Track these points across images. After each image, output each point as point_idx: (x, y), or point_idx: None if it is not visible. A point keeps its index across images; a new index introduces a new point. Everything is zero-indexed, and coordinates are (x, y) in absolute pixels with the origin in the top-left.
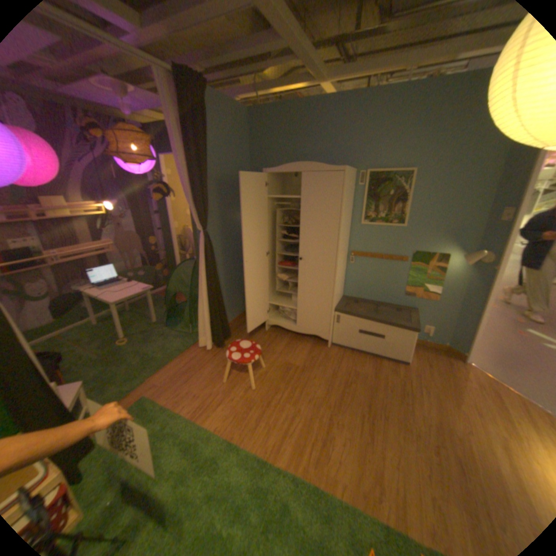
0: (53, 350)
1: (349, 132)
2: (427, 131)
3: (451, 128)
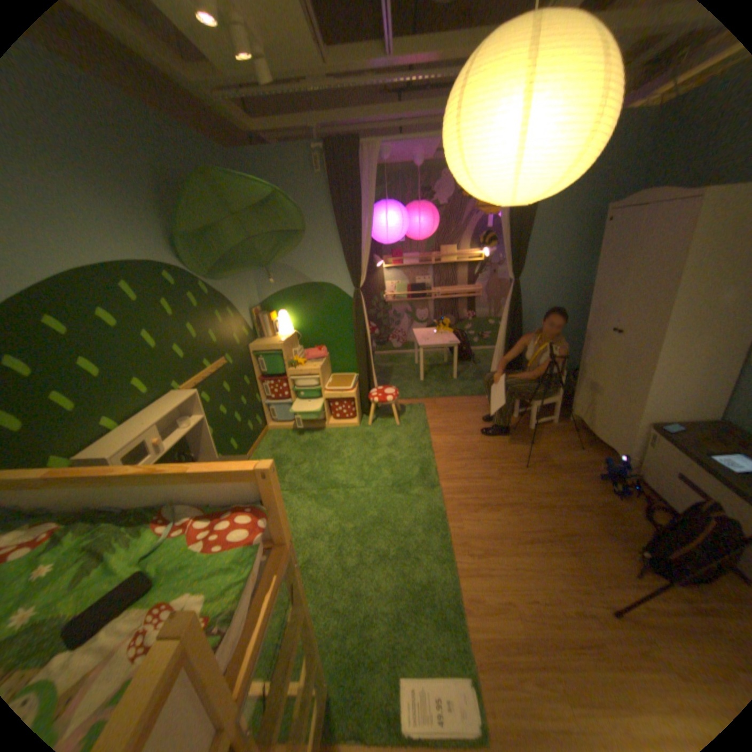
0: (414, 360)
1: None
2: None
3: None
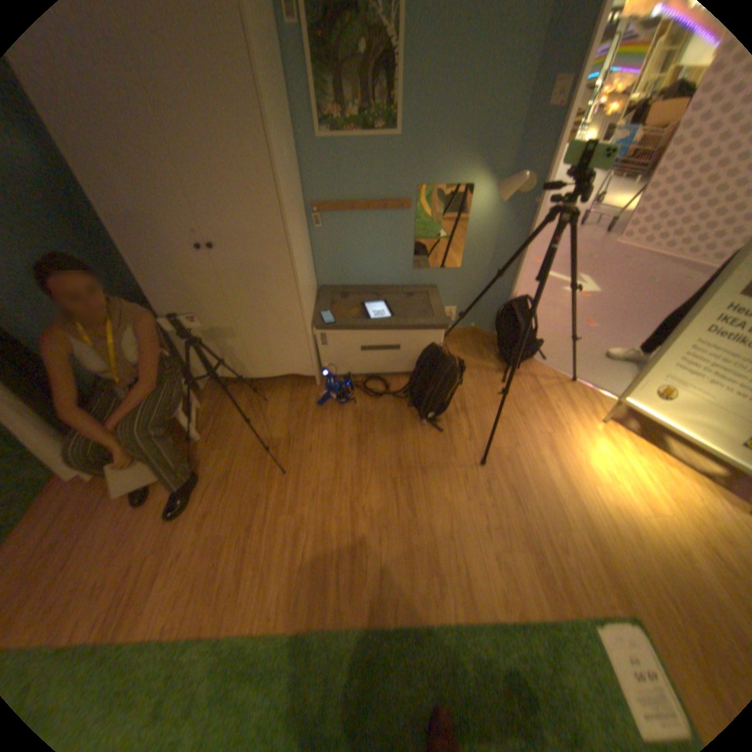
0: None
1: None
2: None
3: None
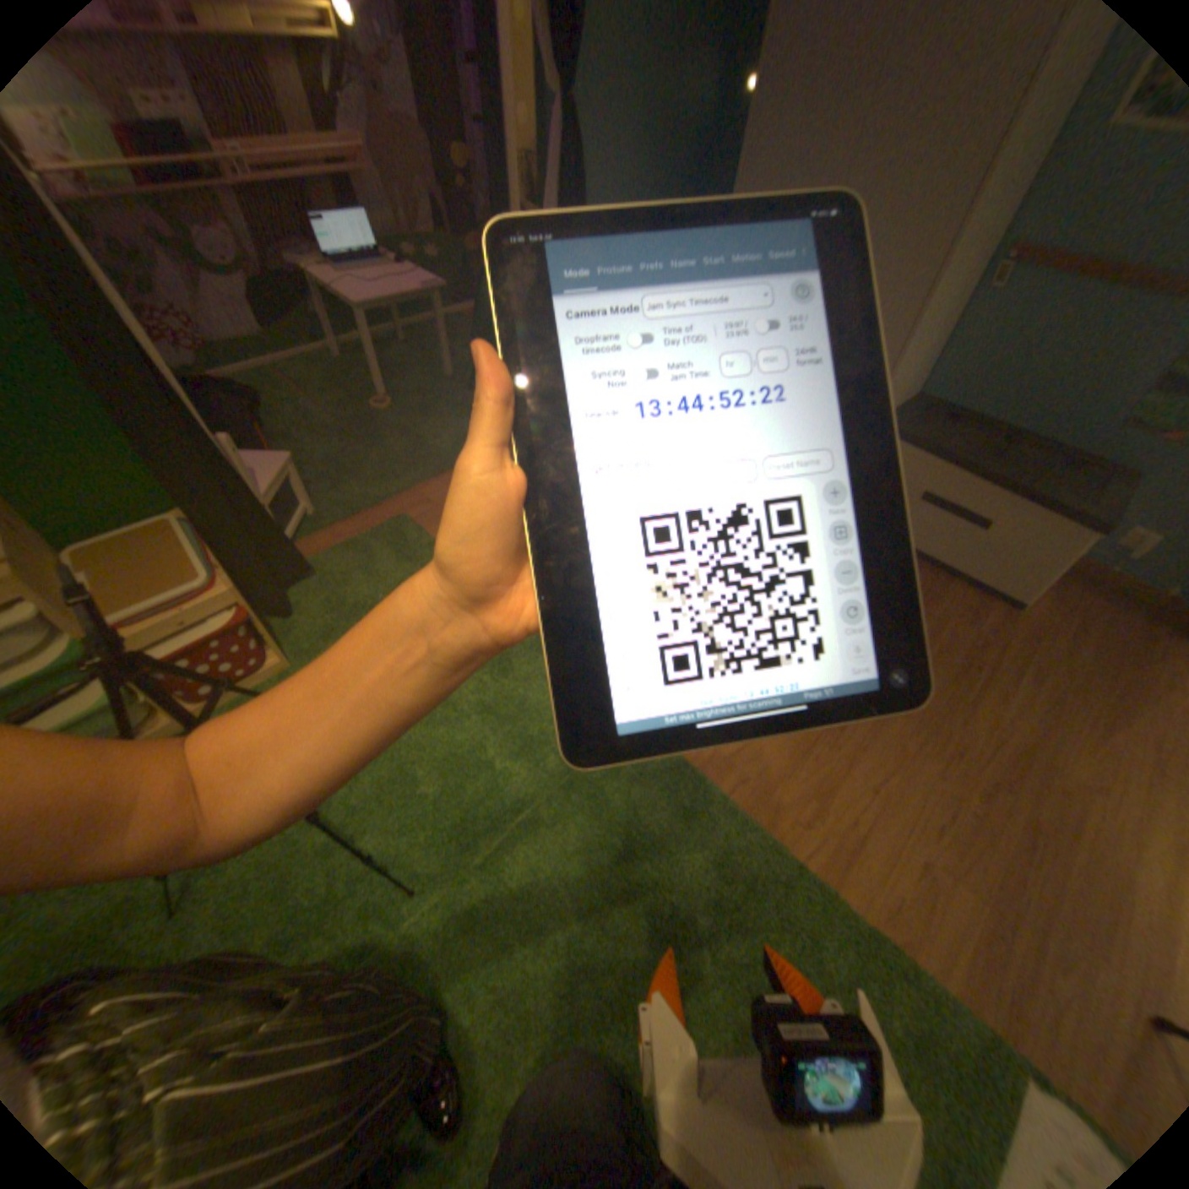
0: (263, 391)
1: None
2: None
3: None
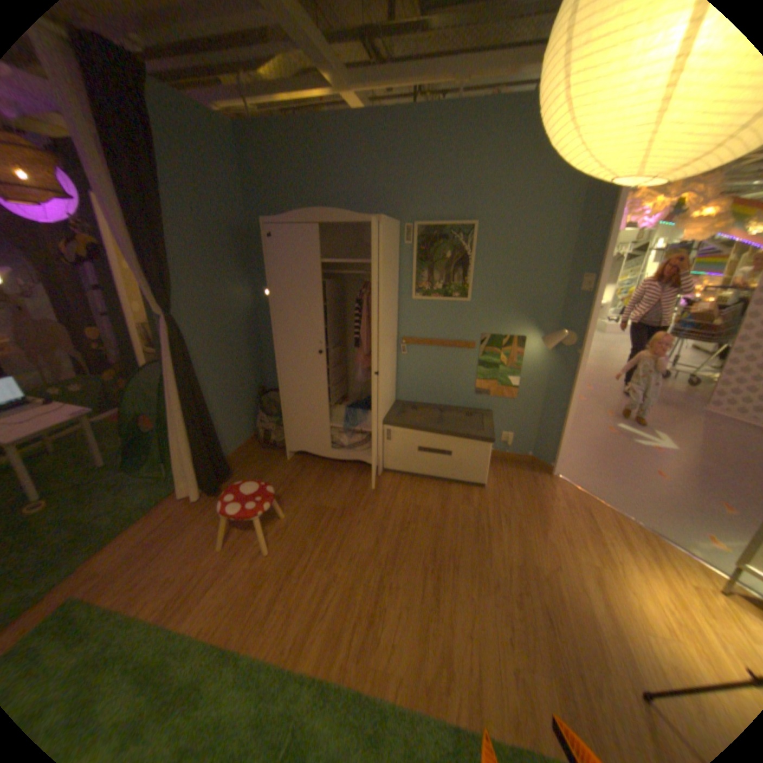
0: None
1: (386, 167)
2: (487, 171)
3: (517, 168)
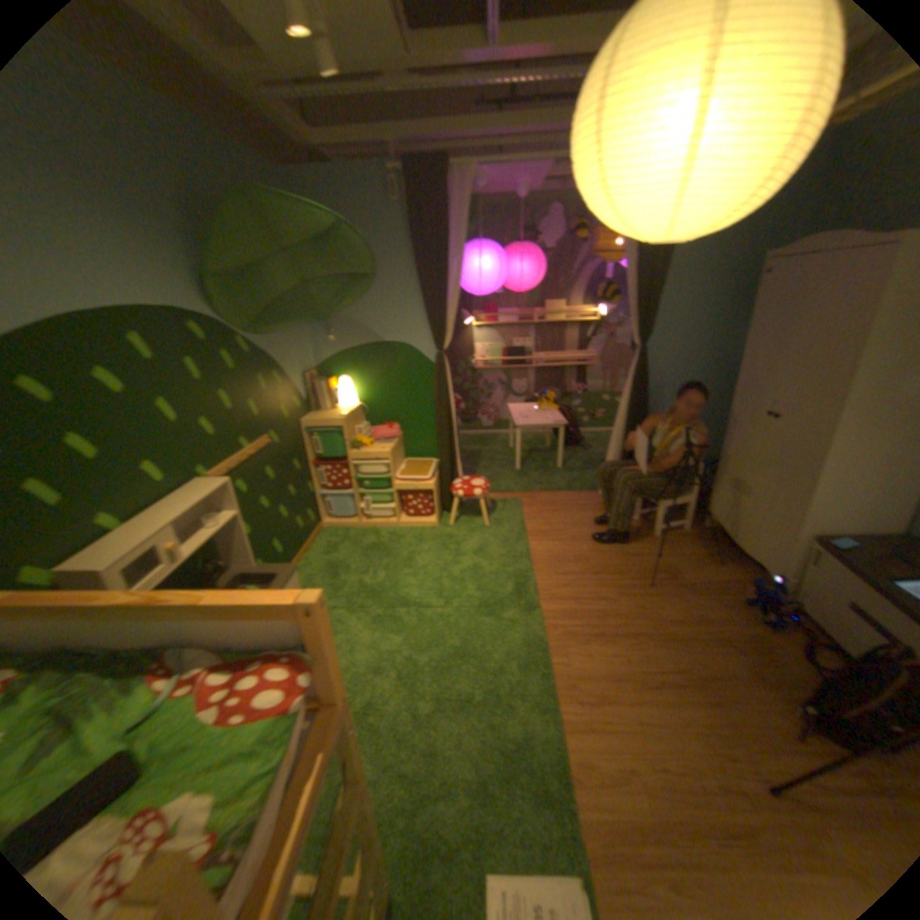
0: (507, 442)
1: None
2: None
3: None
